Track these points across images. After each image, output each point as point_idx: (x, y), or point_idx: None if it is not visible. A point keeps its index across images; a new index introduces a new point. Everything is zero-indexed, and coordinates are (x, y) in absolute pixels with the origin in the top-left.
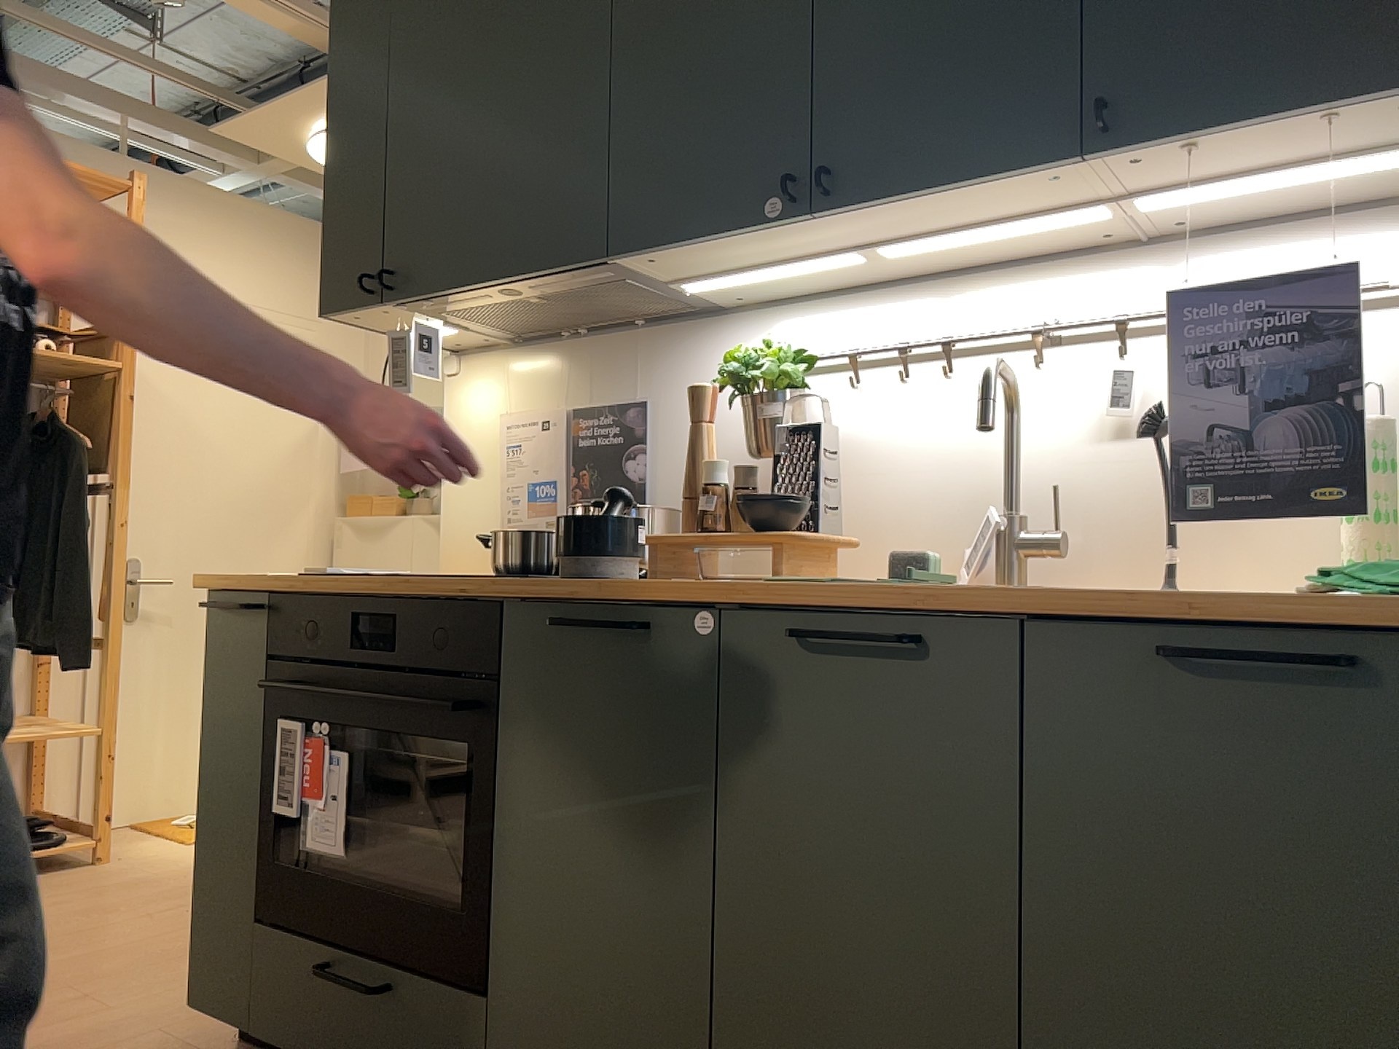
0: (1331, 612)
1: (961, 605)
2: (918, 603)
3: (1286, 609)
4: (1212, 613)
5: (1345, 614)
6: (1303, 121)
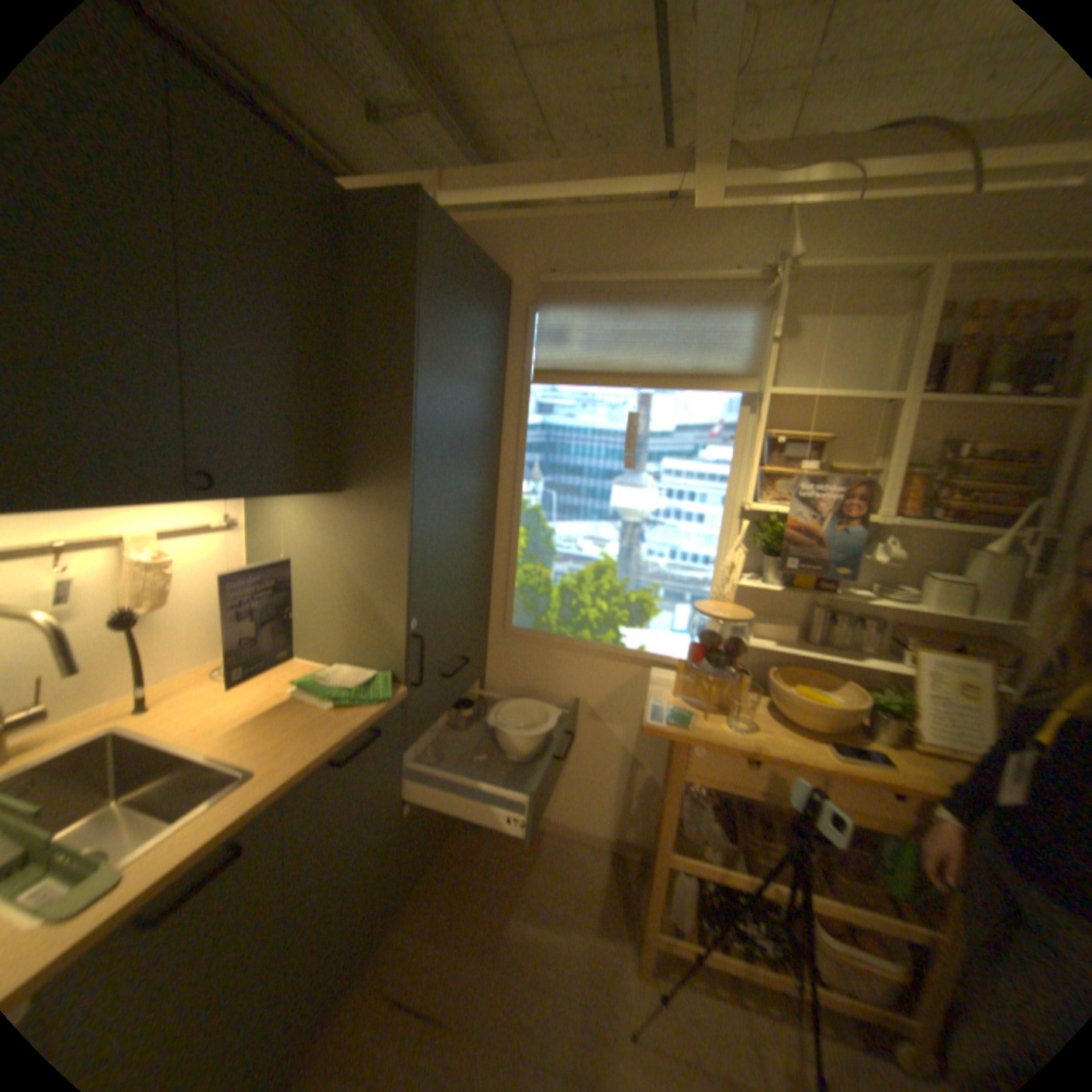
0: (373, 719)
1: (257, 809)
2: (234, 826)
3: (353, 723)
4: (346, 740)
5: (367, 716)
6: (278, 494)
